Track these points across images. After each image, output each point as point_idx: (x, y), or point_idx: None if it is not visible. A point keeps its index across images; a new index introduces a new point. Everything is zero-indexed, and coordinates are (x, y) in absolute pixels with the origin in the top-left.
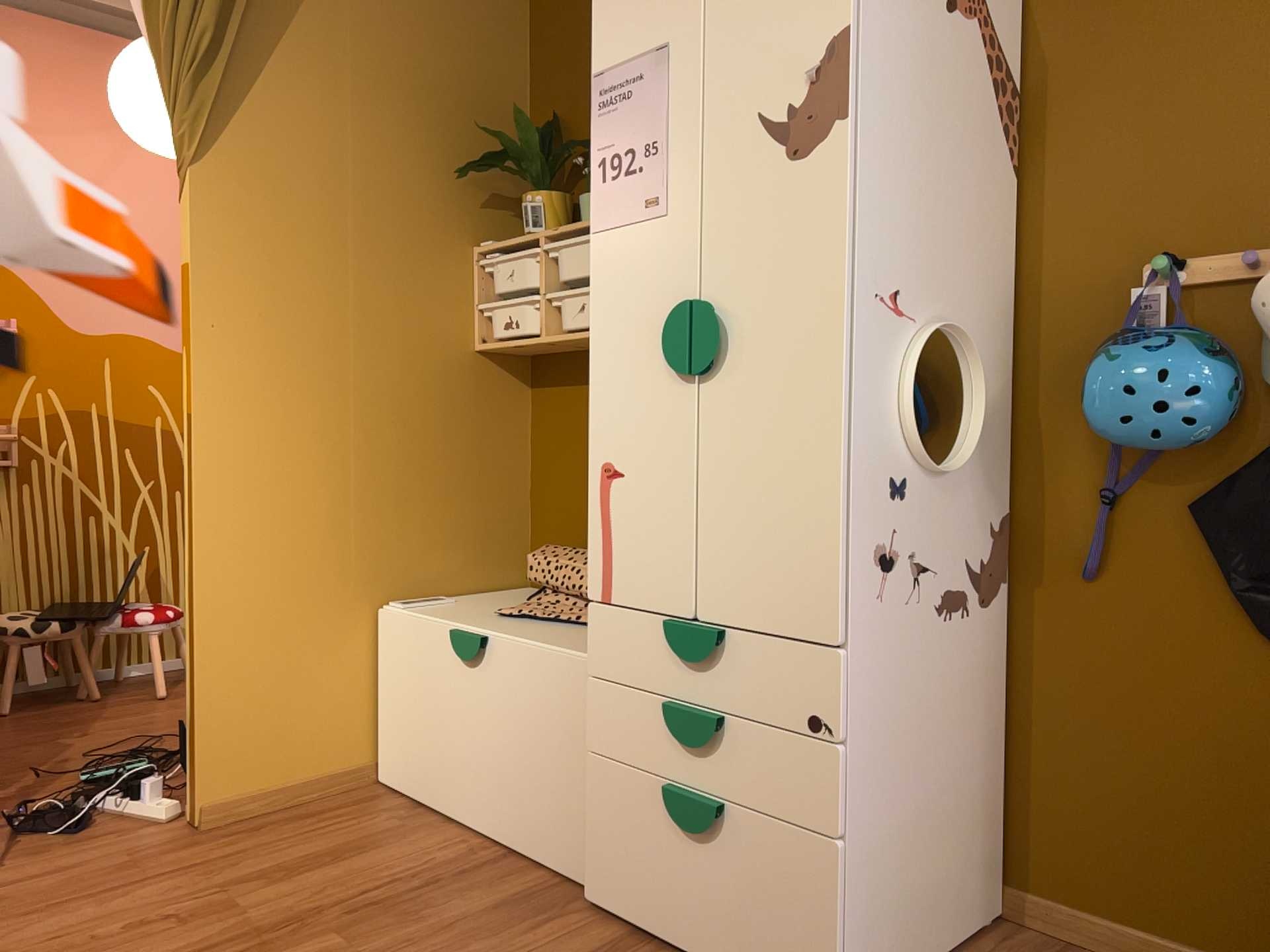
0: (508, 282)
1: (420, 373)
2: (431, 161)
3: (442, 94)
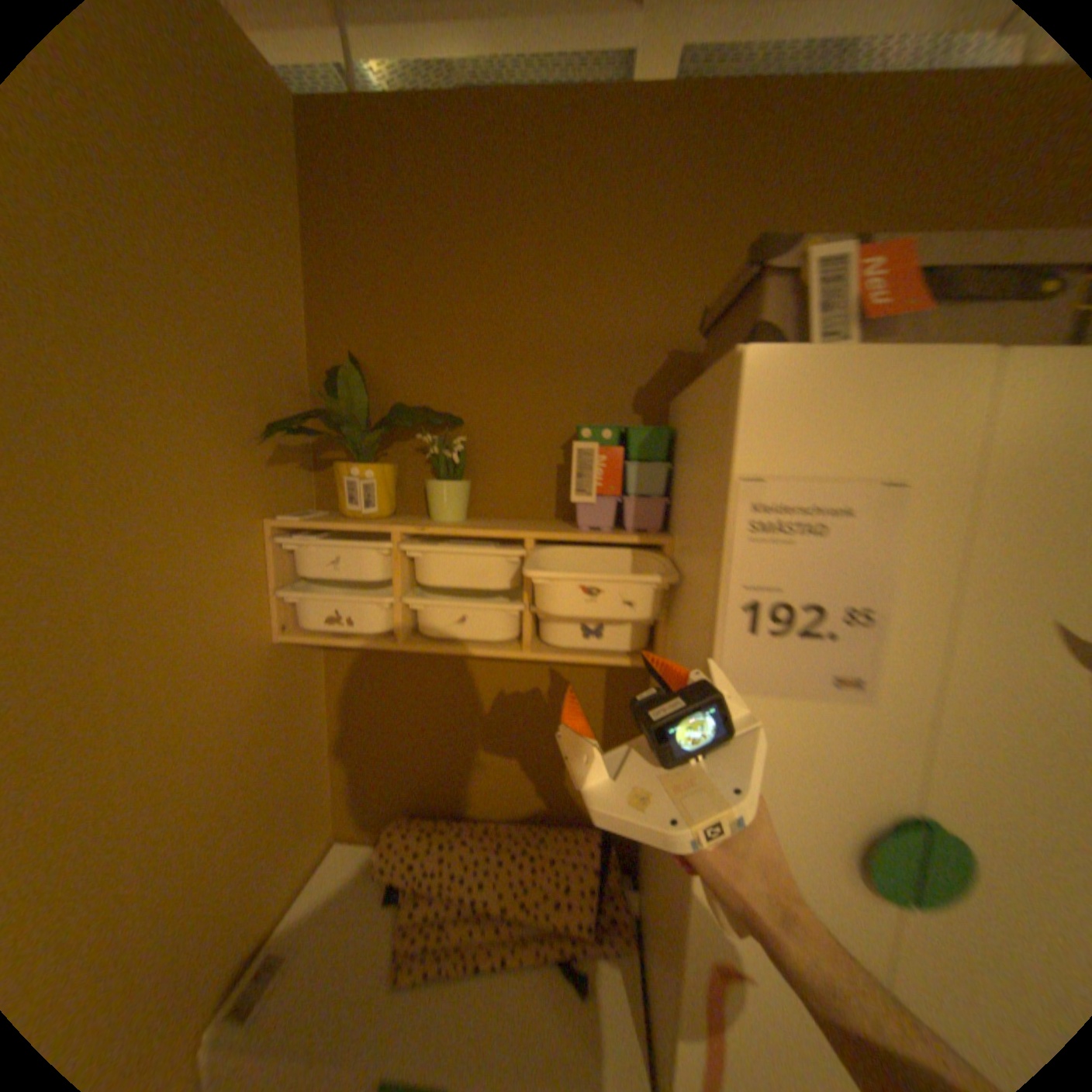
0: (336, 574)
1: (218, 711)
2: (205, 414)
3: (210, 309)
